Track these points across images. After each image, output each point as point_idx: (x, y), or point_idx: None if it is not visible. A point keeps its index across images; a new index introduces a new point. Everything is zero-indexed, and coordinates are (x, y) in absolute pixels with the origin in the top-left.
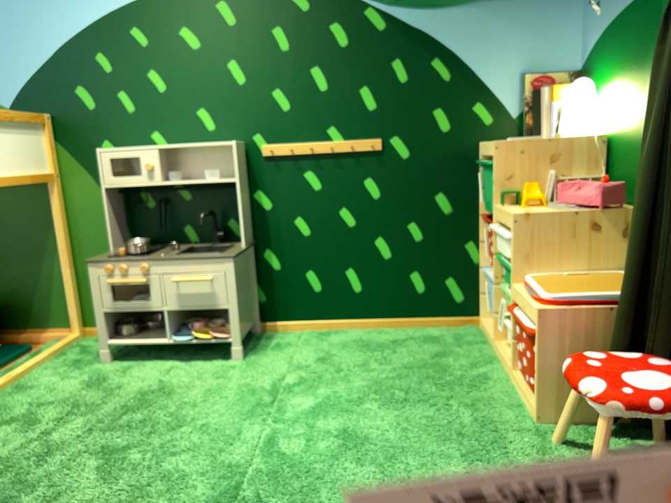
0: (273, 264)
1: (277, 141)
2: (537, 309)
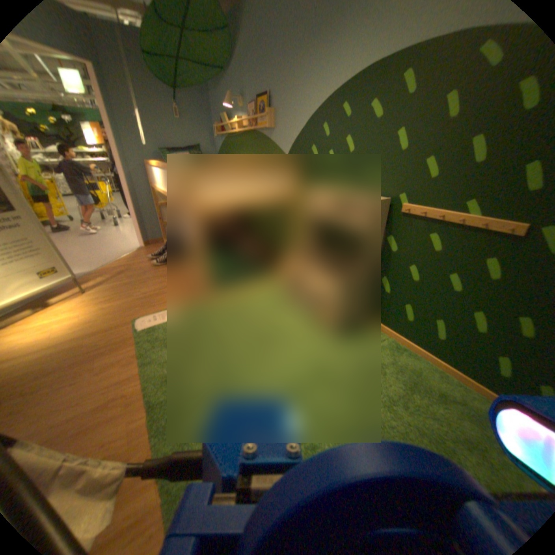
0: (386, 287)
1: (416, 202)
2: None
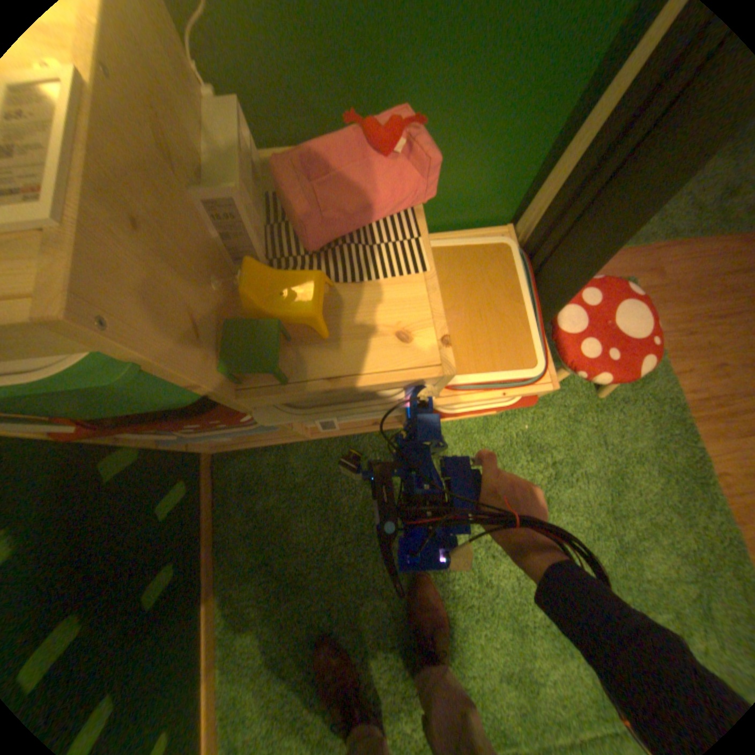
0: None
1: None
2: (548, 388)
